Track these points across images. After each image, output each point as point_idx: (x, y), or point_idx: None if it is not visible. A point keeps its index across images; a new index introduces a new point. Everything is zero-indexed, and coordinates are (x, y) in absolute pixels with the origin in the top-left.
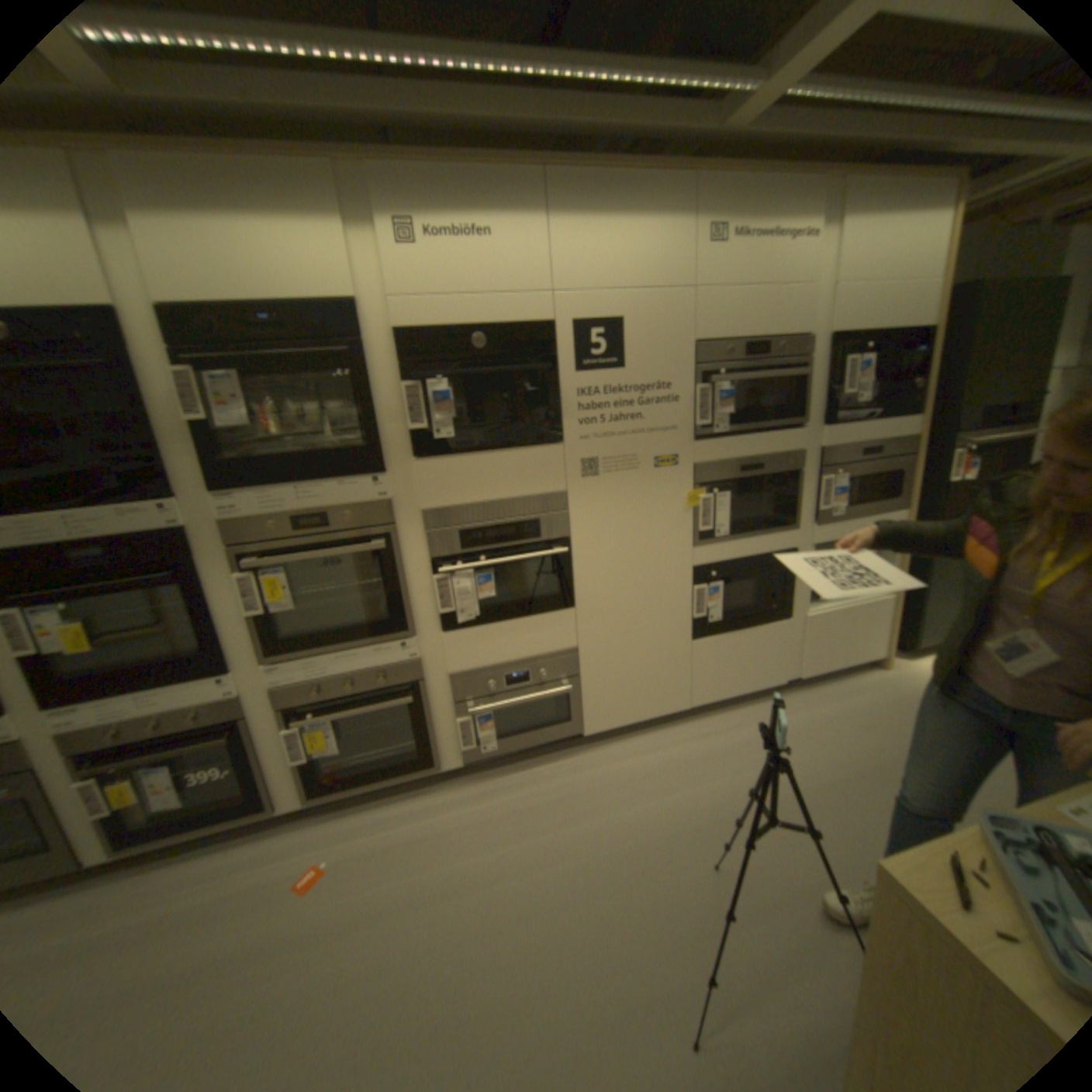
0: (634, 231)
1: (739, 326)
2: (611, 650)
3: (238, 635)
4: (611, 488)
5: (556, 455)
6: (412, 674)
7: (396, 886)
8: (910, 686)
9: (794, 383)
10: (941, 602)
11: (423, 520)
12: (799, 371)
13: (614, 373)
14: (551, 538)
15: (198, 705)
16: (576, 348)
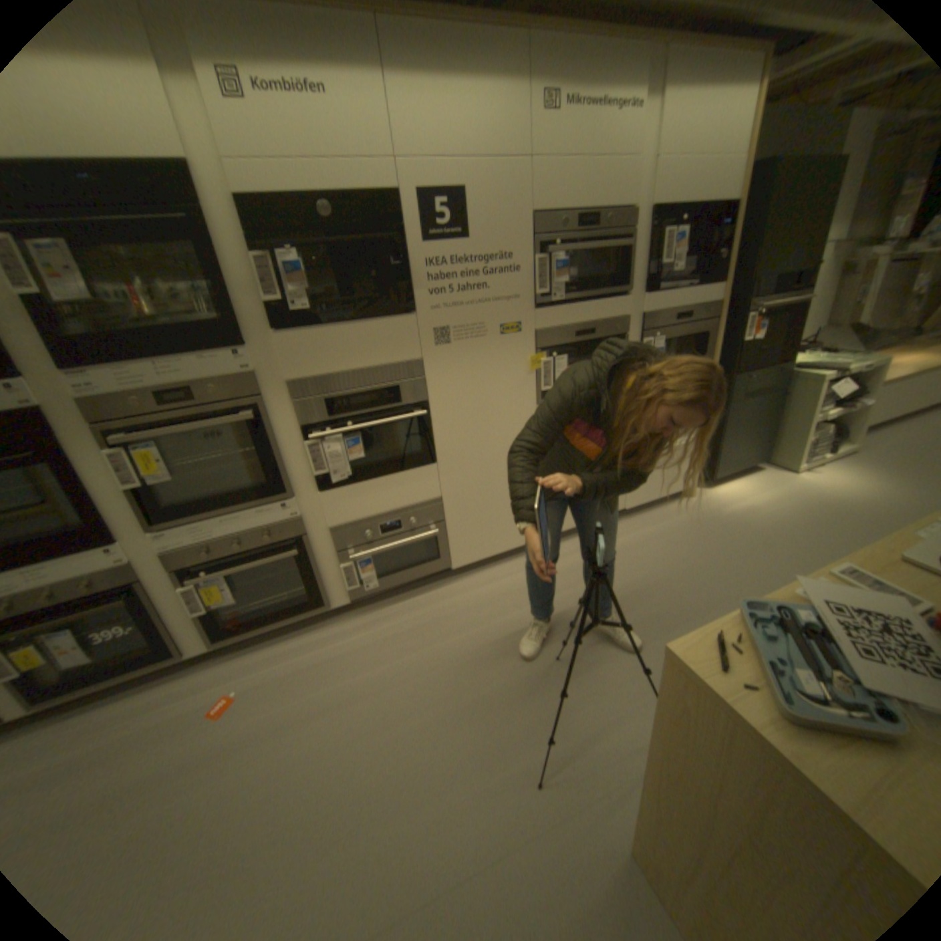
0: (470, 94)
1: (571, 198)
2: (470, 497)
3: (116, 508)
4: (462, 355)
5: (409, 324)
6: (294, 530)
7: (297, 703)
8: (705, 508)
9: (619, 254)
10: (731, 442)
11: (287, 391)
12: (624, 243)
13: (459, 243)
14: (410, 403)
15: (88, 574)
16: (421, 218)
